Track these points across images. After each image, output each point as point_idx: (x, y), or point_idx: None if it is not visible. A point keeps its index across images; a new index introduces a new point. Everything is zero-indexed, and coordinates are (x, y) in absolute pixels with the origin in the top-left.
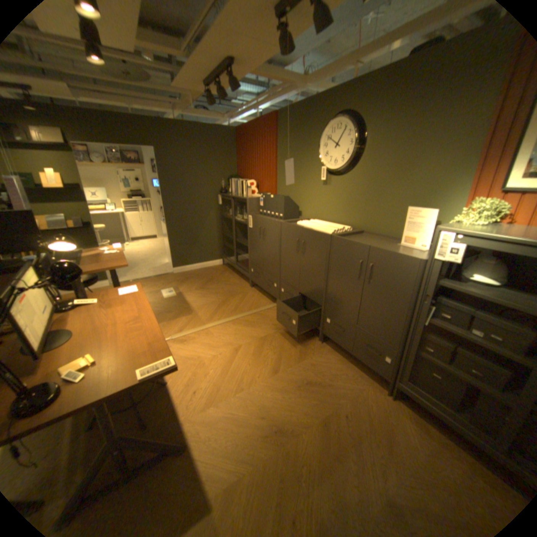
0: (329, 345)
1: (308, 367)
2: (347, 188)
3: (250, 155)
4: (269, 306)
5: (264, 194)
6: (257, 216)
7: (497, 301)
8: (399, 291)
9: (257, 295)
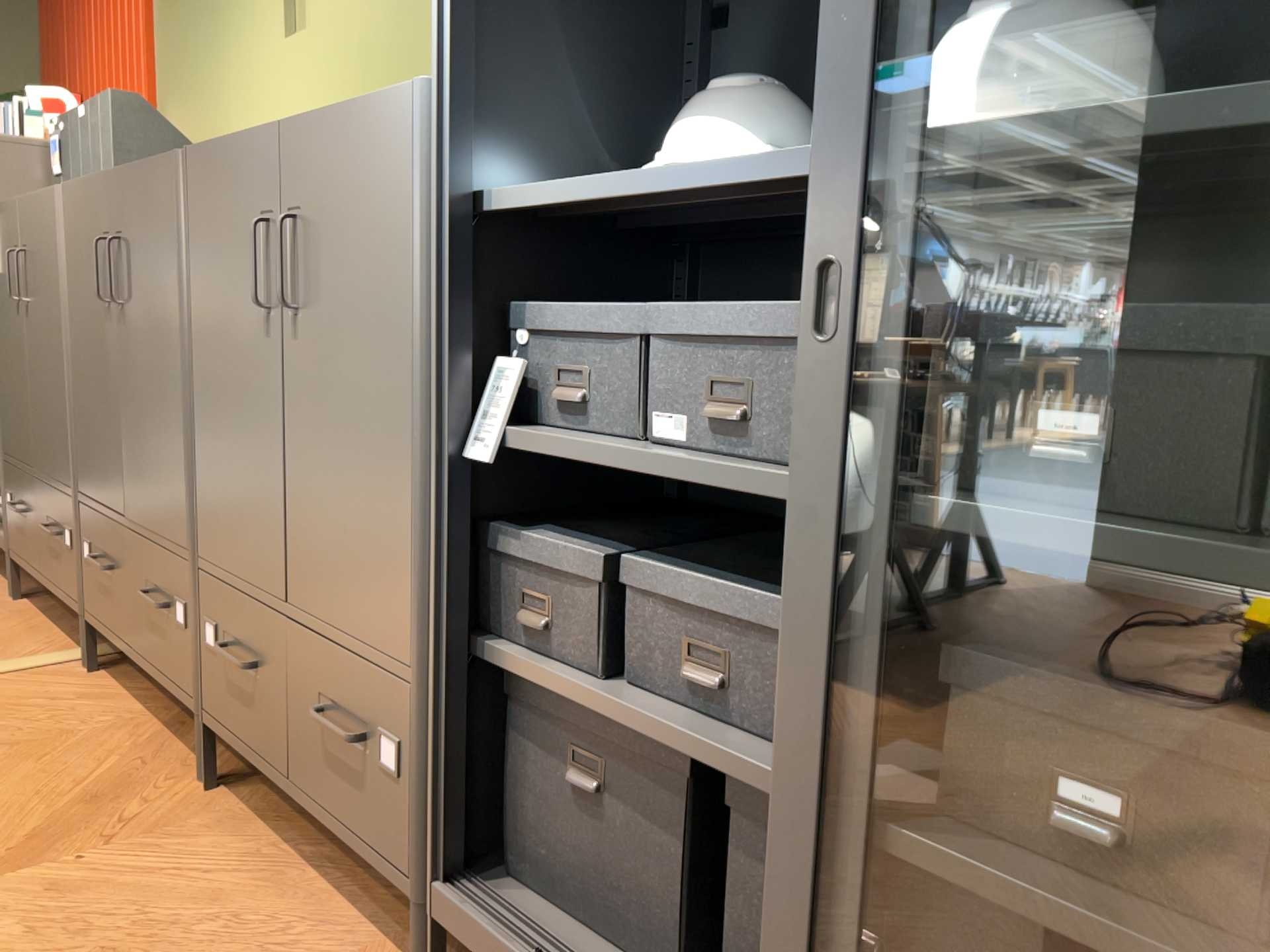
0: (241, 798)
1: (16, 904)
2: (354, 18)
3: (77, 2)
4: (37, 658)
5: (64, 118)
6: (8, 203)
7: (687, 172)
8: (378, 311)
9: (20, 624)
